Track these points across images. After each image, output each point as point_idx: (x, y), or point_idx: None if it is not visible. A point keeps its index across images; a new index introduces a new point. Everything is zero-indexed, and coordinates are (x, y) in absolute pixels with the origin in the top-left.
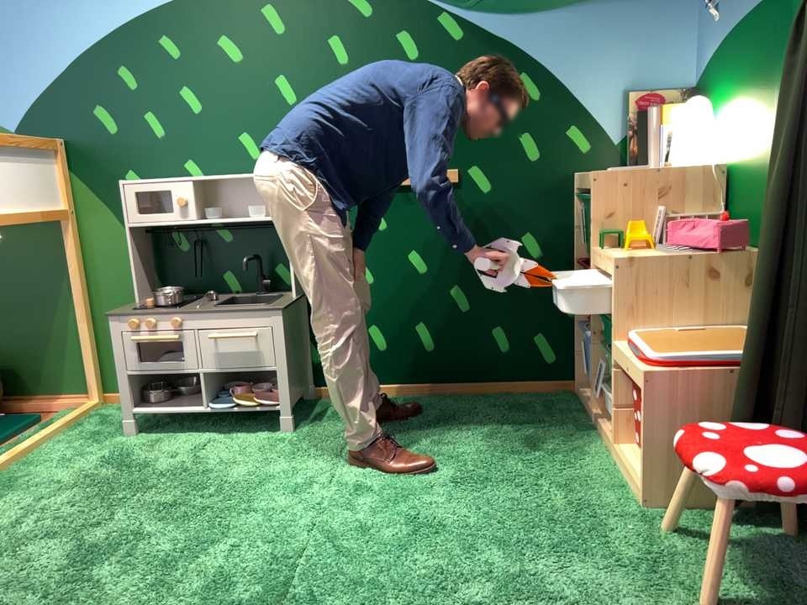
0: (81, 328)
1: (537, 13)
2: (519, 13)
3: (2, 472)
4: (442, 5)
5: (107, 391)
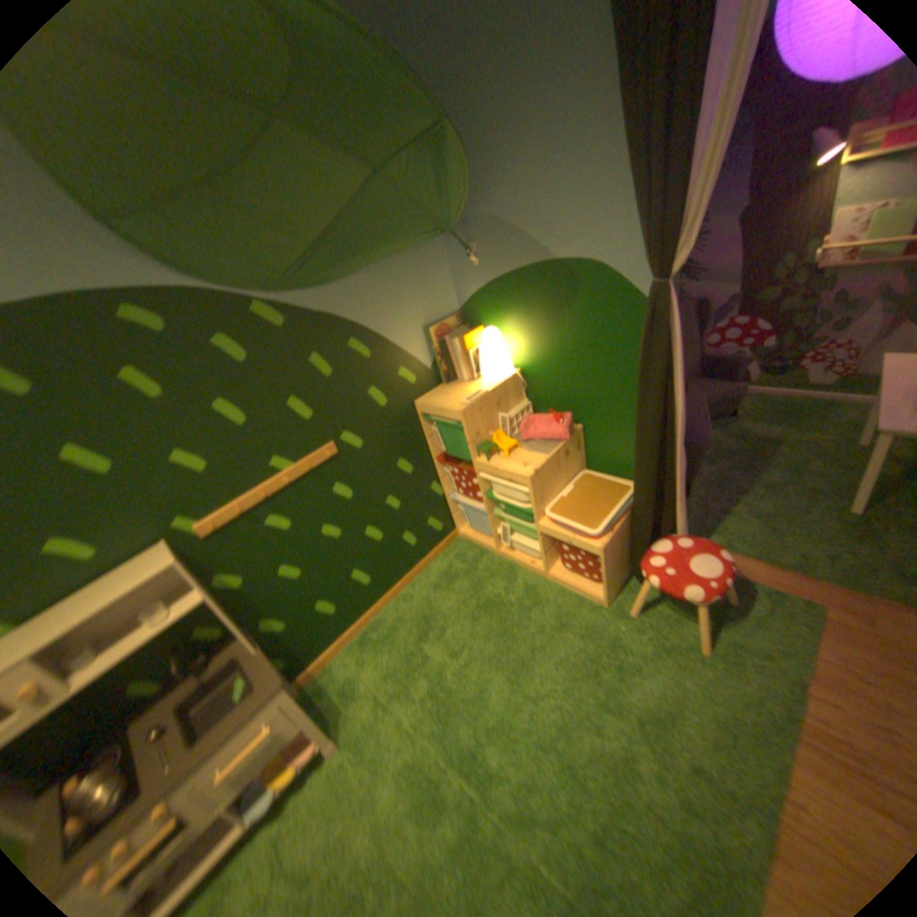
0: None
1: (343, 279)
2: (328, 283)
3: None
4: (250, 293)
5: None
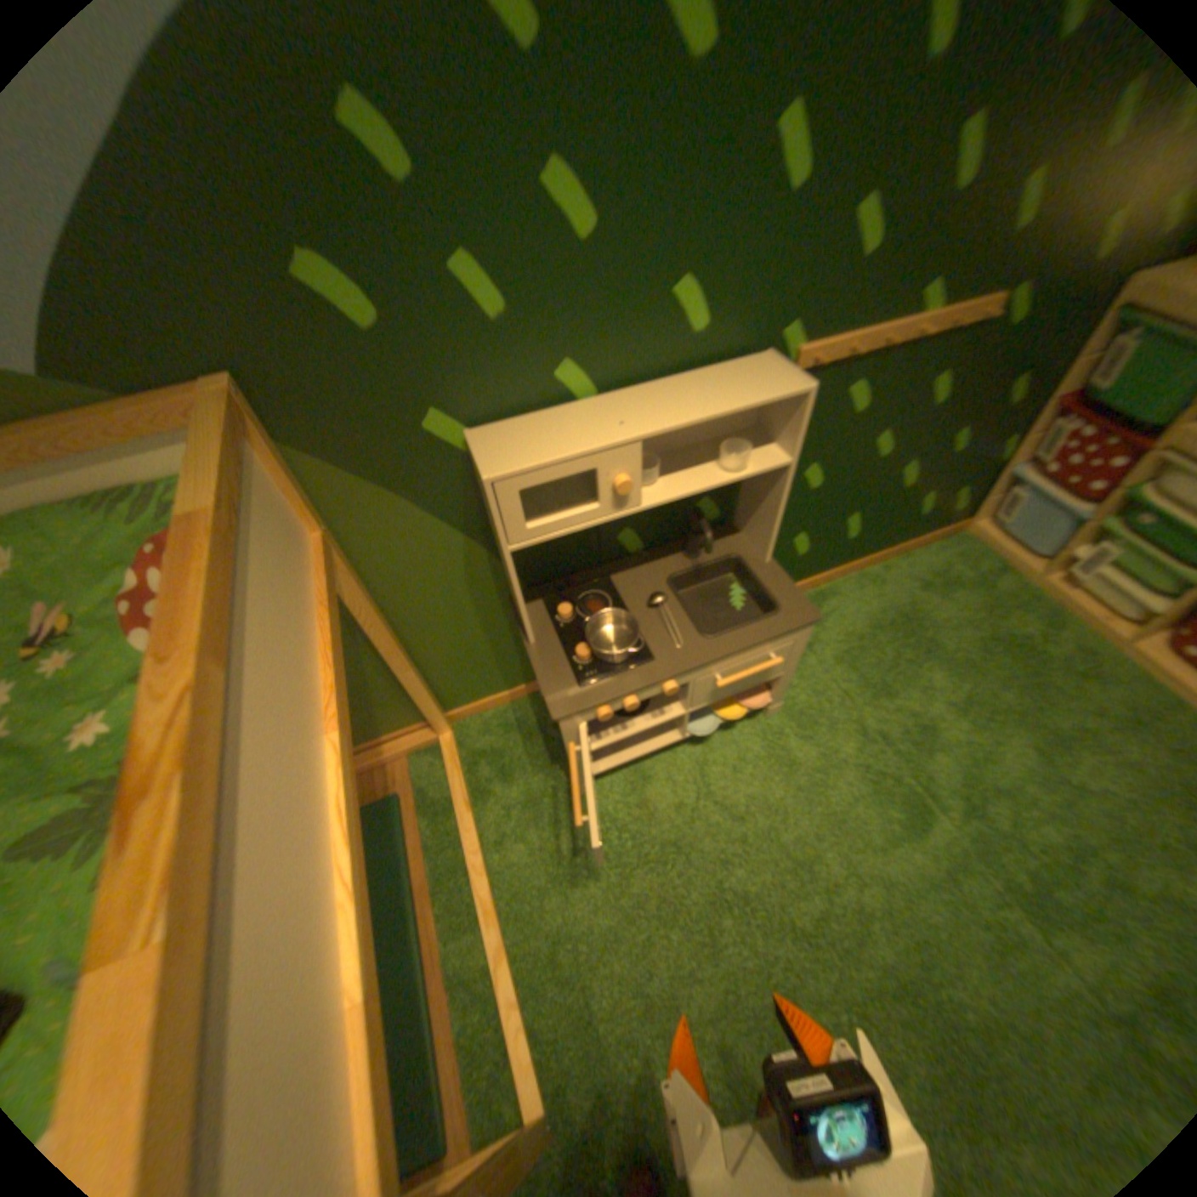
0: (404, 680)
1: None
2: None
3: (510, 953)
4: None
5: (449, 712)
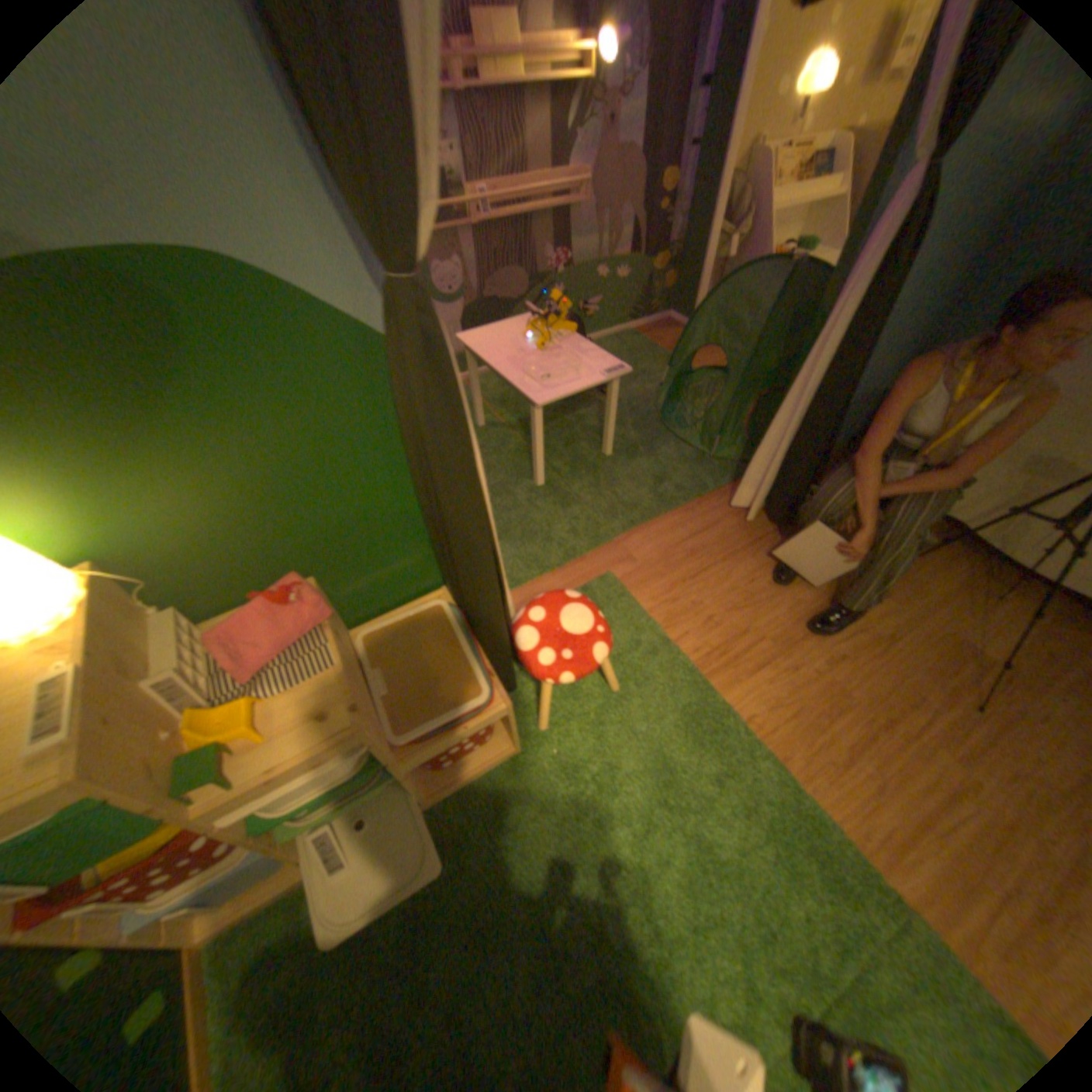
0: None
1: None
2: None
3: None
4: None
5: None
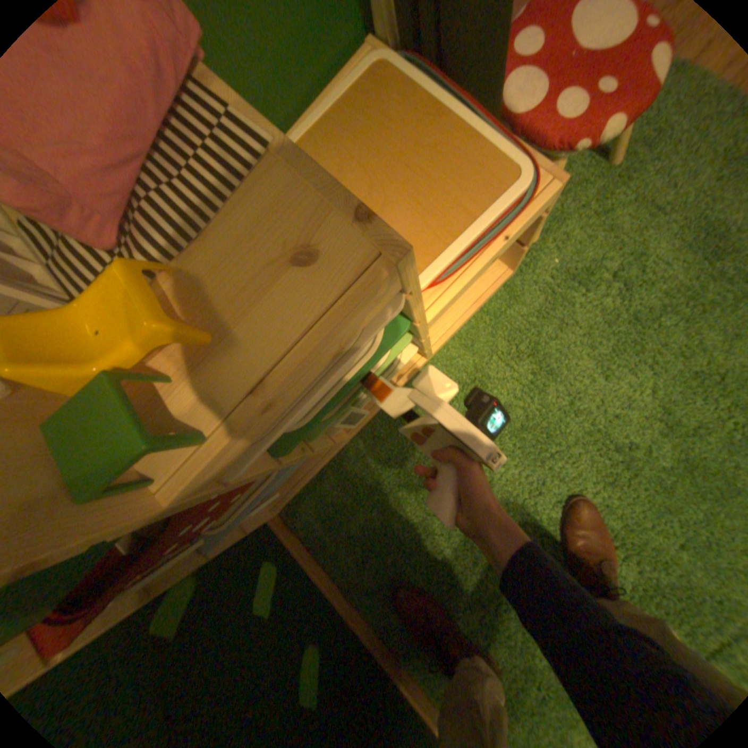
0: None
1: None
2: None
3: None
4: None
5: None
